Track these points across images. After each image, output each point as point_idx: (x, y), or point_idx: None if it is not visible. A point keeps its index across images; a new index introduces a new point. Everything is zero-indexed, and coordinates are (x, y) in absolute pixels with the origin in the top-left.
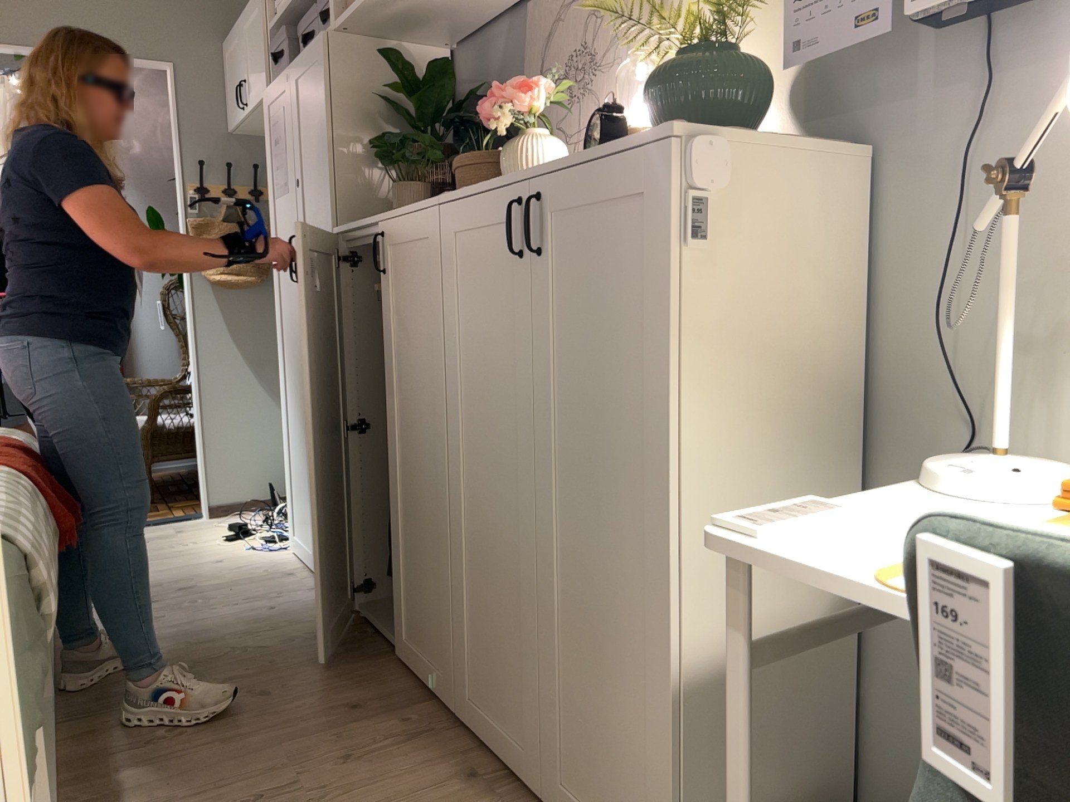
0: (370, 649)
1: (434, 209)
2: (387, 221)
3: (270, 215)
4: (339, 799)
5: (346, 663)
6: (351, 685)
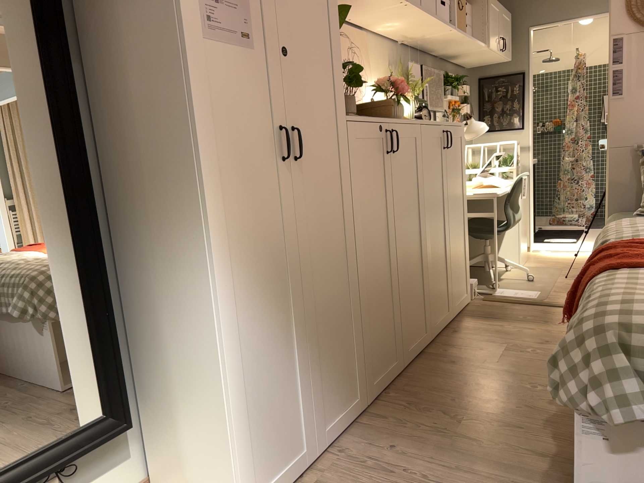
0: (399, 385)
1: (419, 125)
2: (397, 124)
3: (189, 54)
4: (496, 343)
5: (420, 384)
6: (436, 373)
